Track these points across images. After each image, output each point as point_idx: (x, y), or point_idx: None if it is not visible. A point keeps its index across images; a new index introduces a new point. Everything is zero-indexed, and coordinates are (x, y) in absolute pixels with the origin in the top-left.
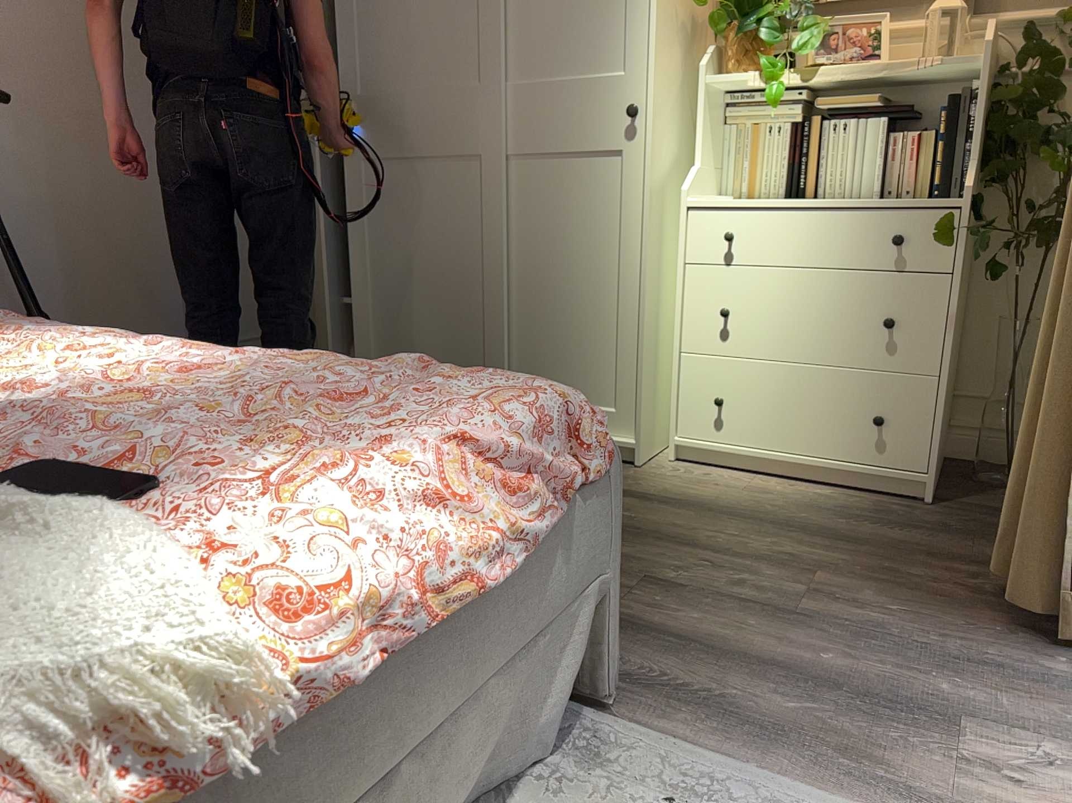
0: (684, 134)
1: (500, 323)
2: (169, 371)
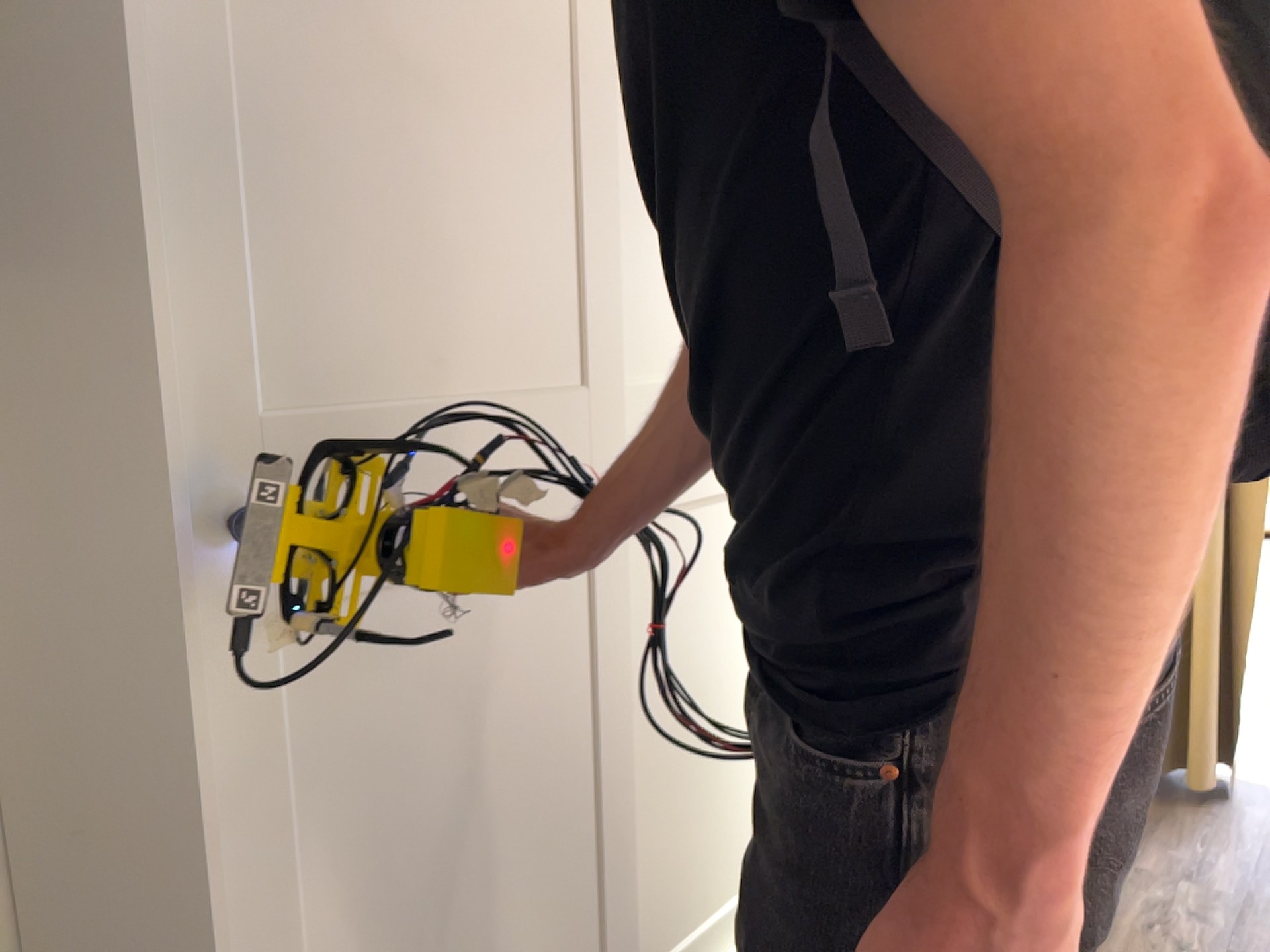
0: None
1: (643, 834)
2: None
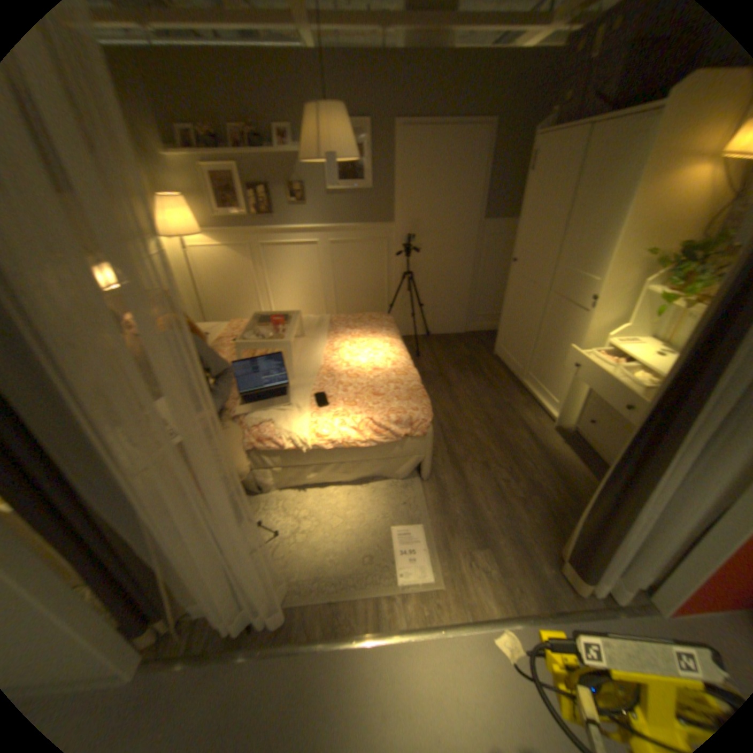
0: (635, 306)
1: (539, 351)
2: (376, 366)
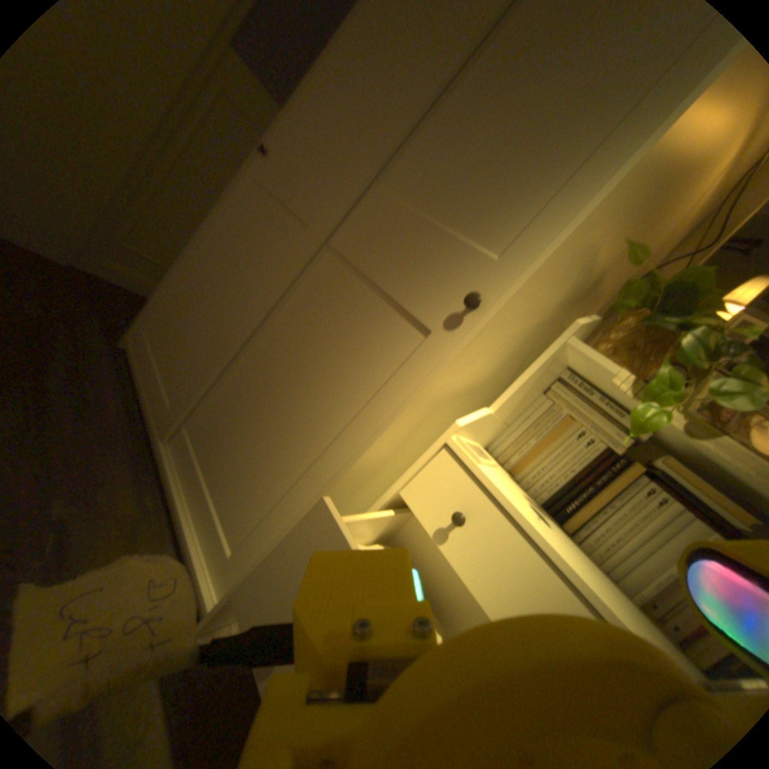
0: (502, 370)
1: (229, 383)
2: None
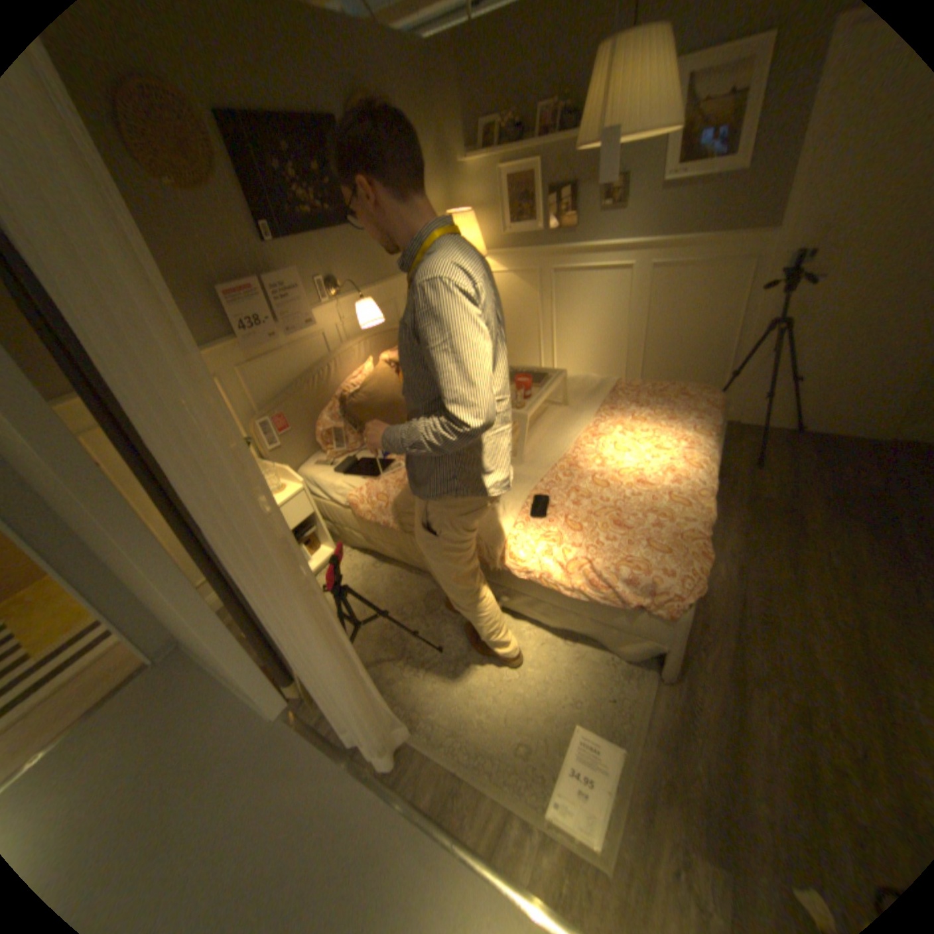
0: None
1: None
2: (642, 478)
